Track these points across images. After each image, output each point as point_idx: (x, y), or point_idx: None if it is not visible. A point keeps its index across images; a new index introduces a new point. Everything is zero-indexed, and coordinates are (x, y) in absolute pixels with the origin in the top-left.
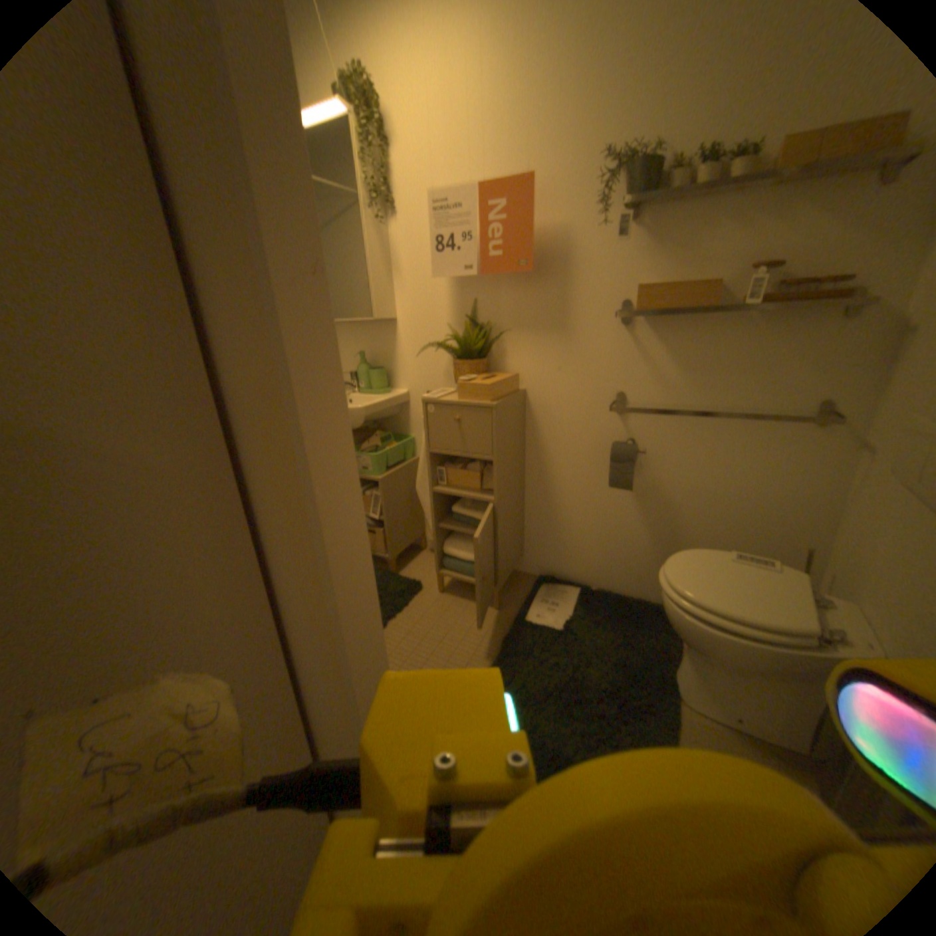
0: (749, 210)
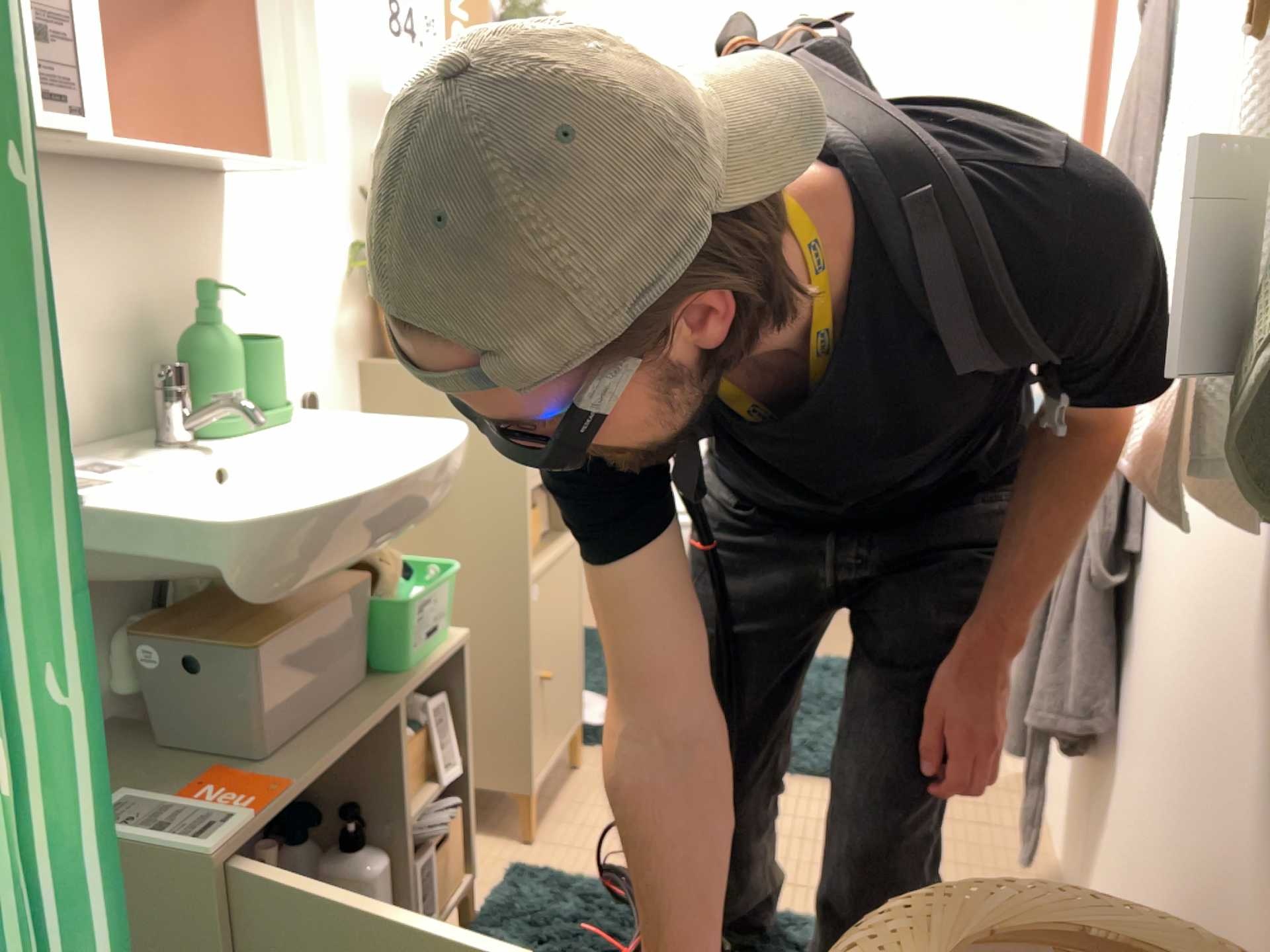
0: None
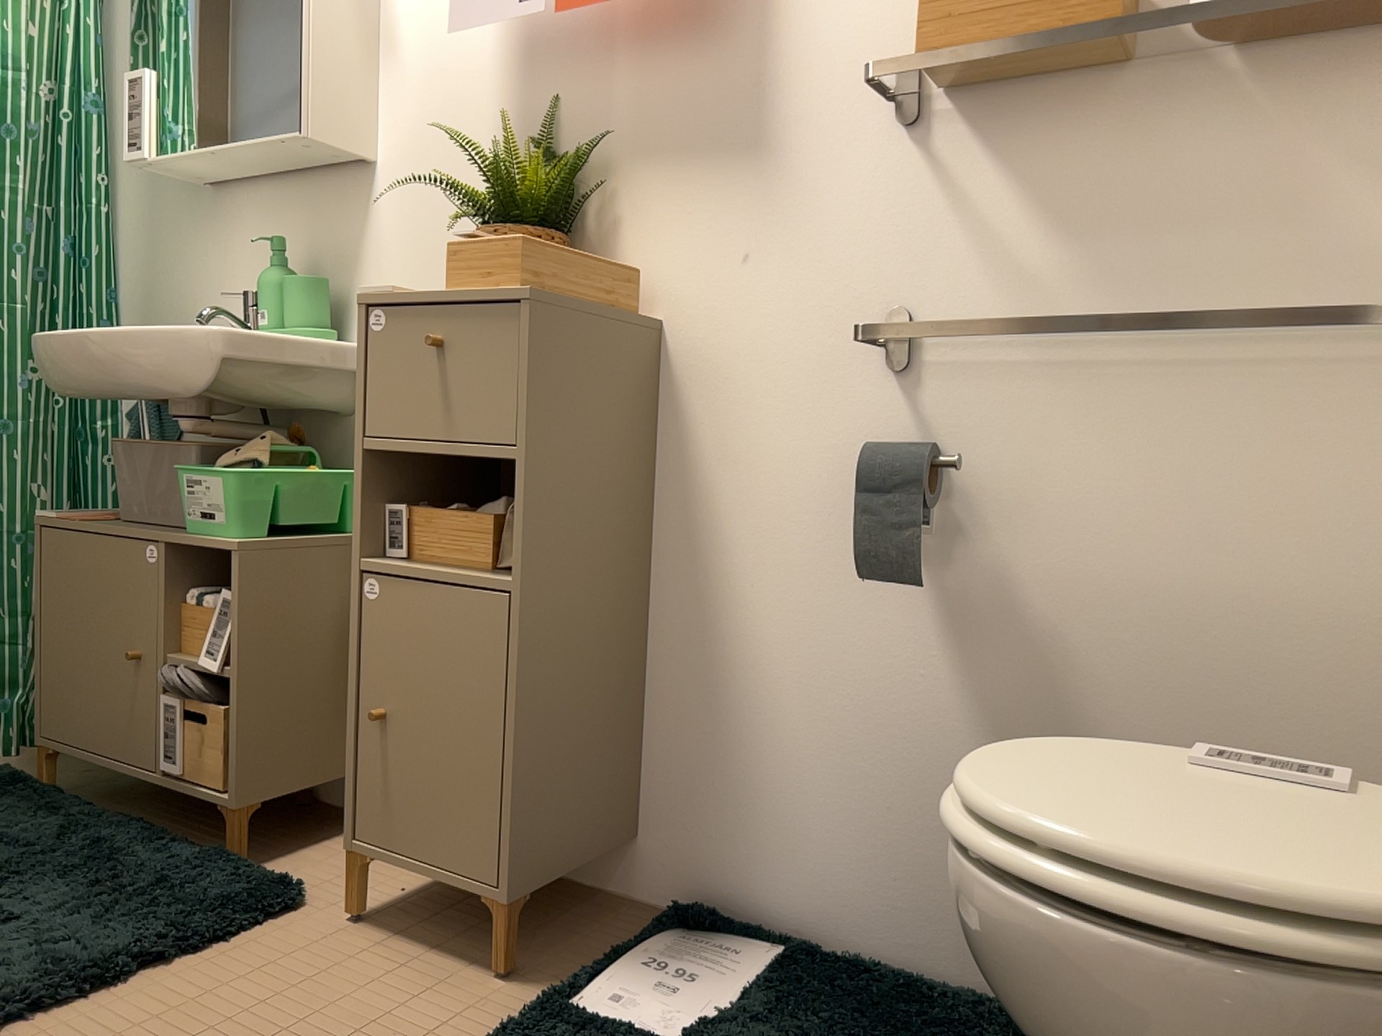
0: None
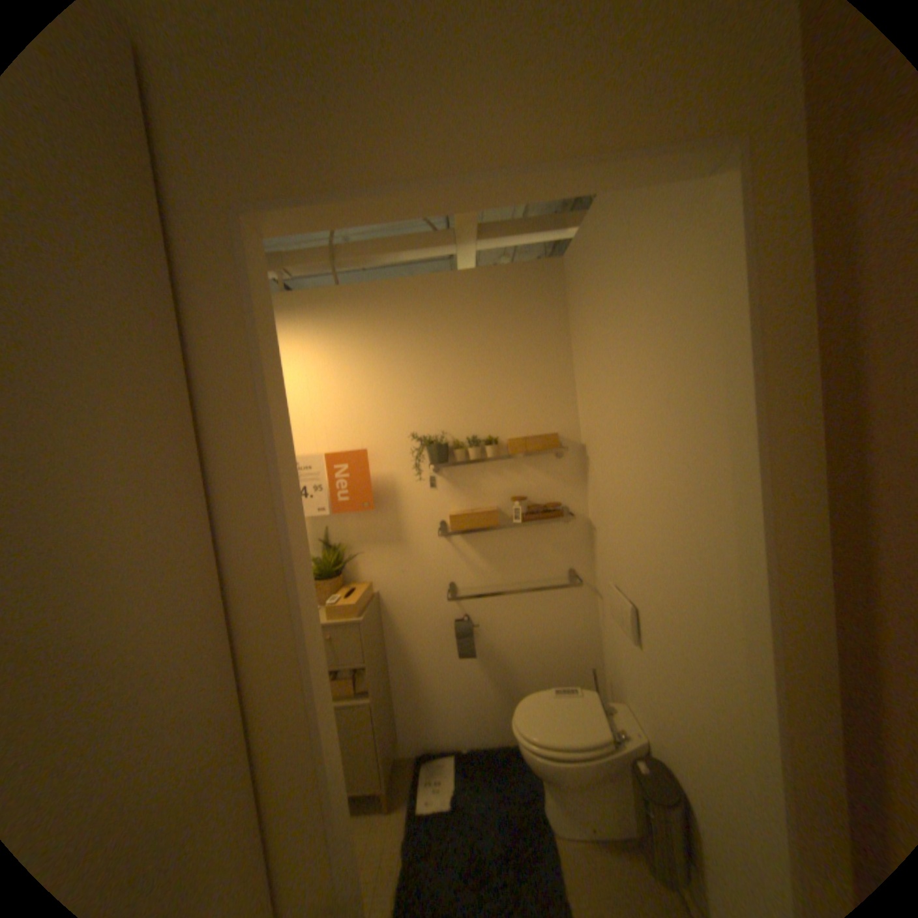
0: (499, 471)
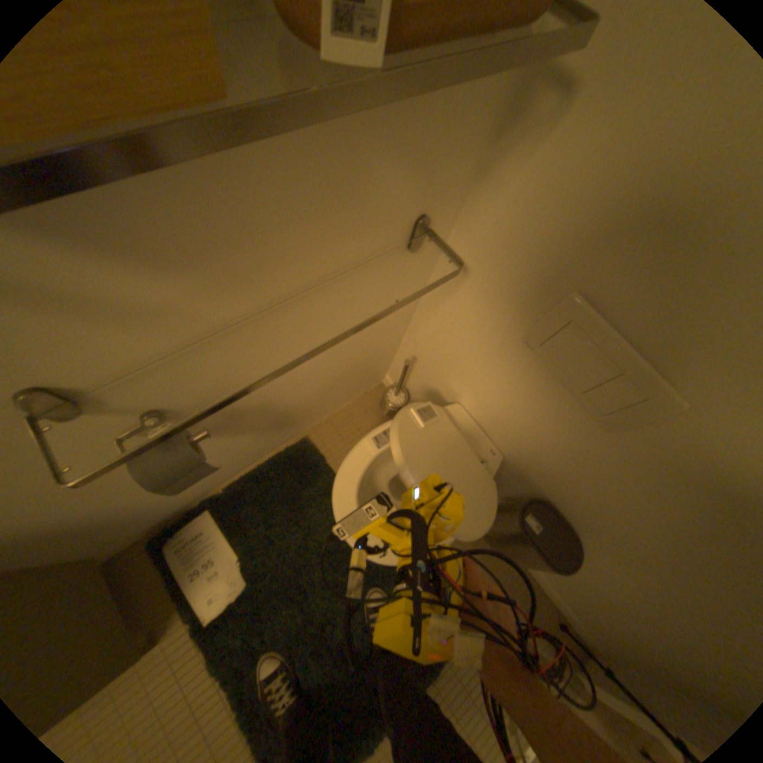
0: None
